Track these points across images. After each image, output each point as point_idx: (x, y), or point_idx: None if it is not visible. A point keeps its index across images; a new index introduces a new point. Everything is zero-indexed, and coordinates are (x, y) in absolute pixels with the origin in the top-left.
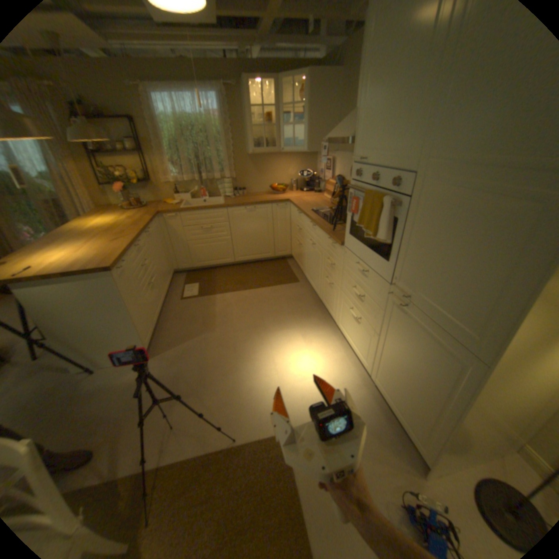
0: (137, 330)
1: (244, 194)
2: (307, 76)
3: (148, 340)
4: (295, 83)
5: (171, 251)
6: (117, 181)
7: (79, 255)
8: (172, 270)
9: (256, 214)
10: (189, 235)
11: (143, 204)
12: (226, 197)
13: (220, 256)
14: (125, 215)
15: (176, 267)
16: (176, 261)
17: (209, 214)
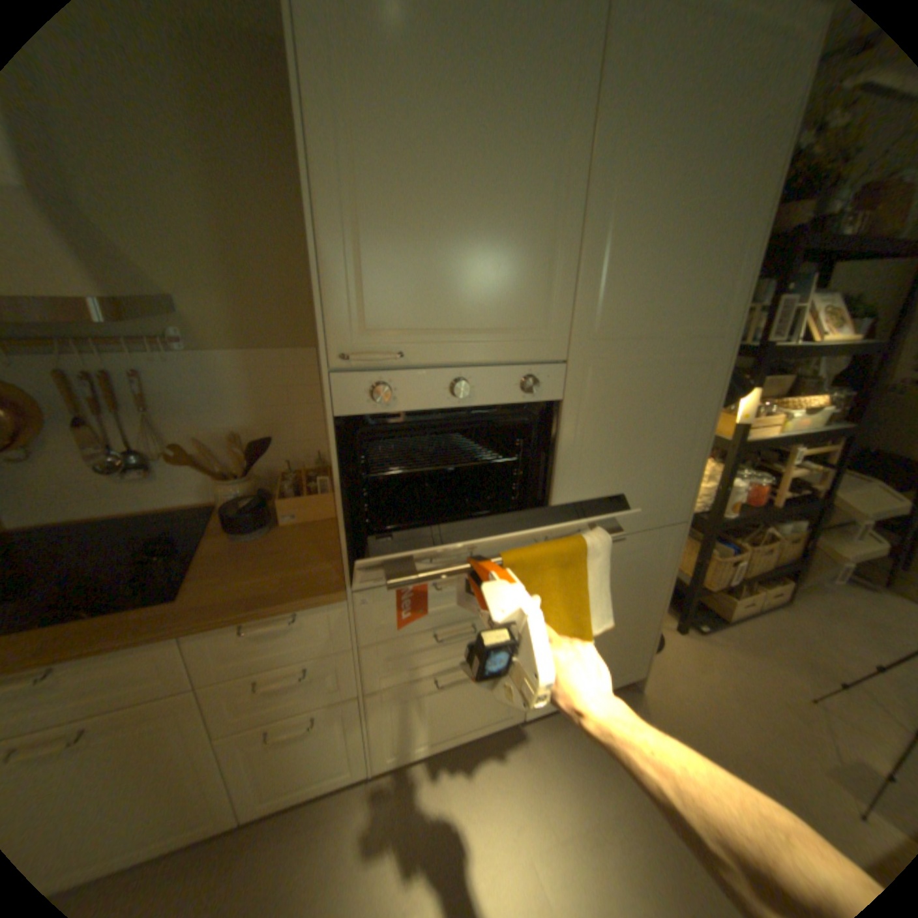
0: None
1: None
2: None
3: None
4: None
5: None
6: None
7: None
8: None
9: None
10: None
11: None
12: None
13: None
14: None
15: None
16: None
17: None
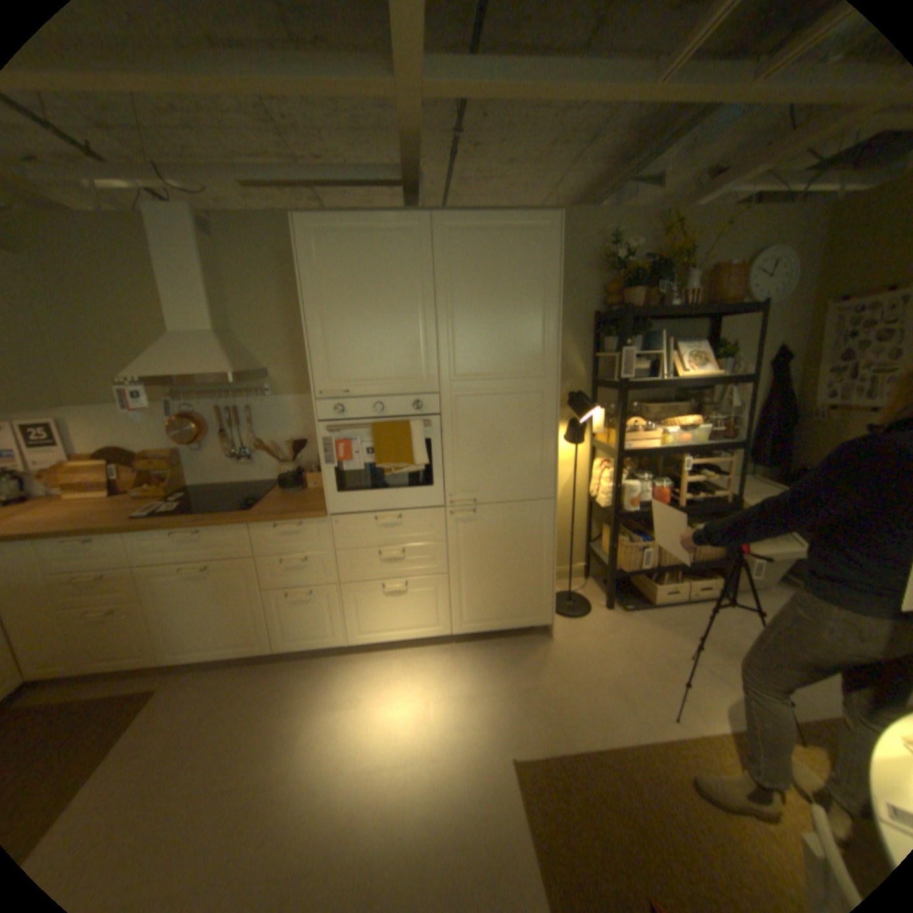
0: None
1: None
2: None
3: None
4: None
5: None
6: None
7: None
8: None
9: None
10: None
11: None
12: None
13: None
14: None
15: None
16: None
17: None
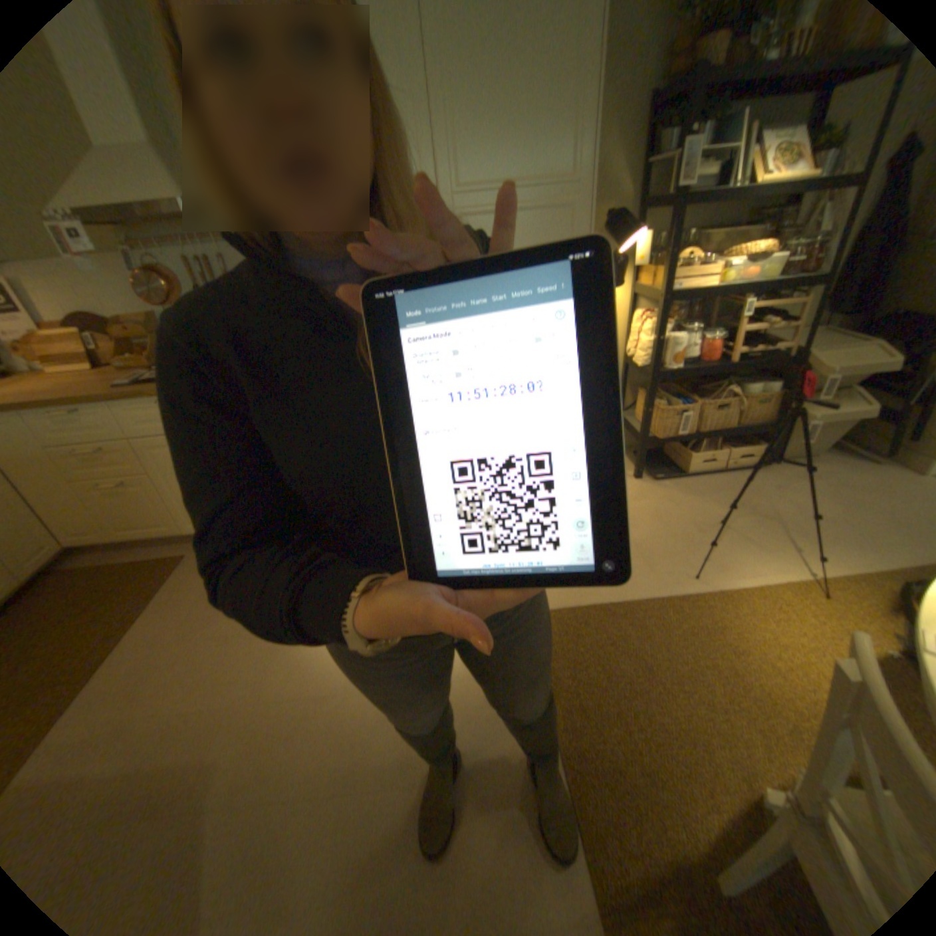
0: None
1: None
2: None
3: None
4: None
5: None
6: None
7: None
8: None
9: None
10: None
11: None
12: None
13: None
14: None
15: None
16: None
17: None
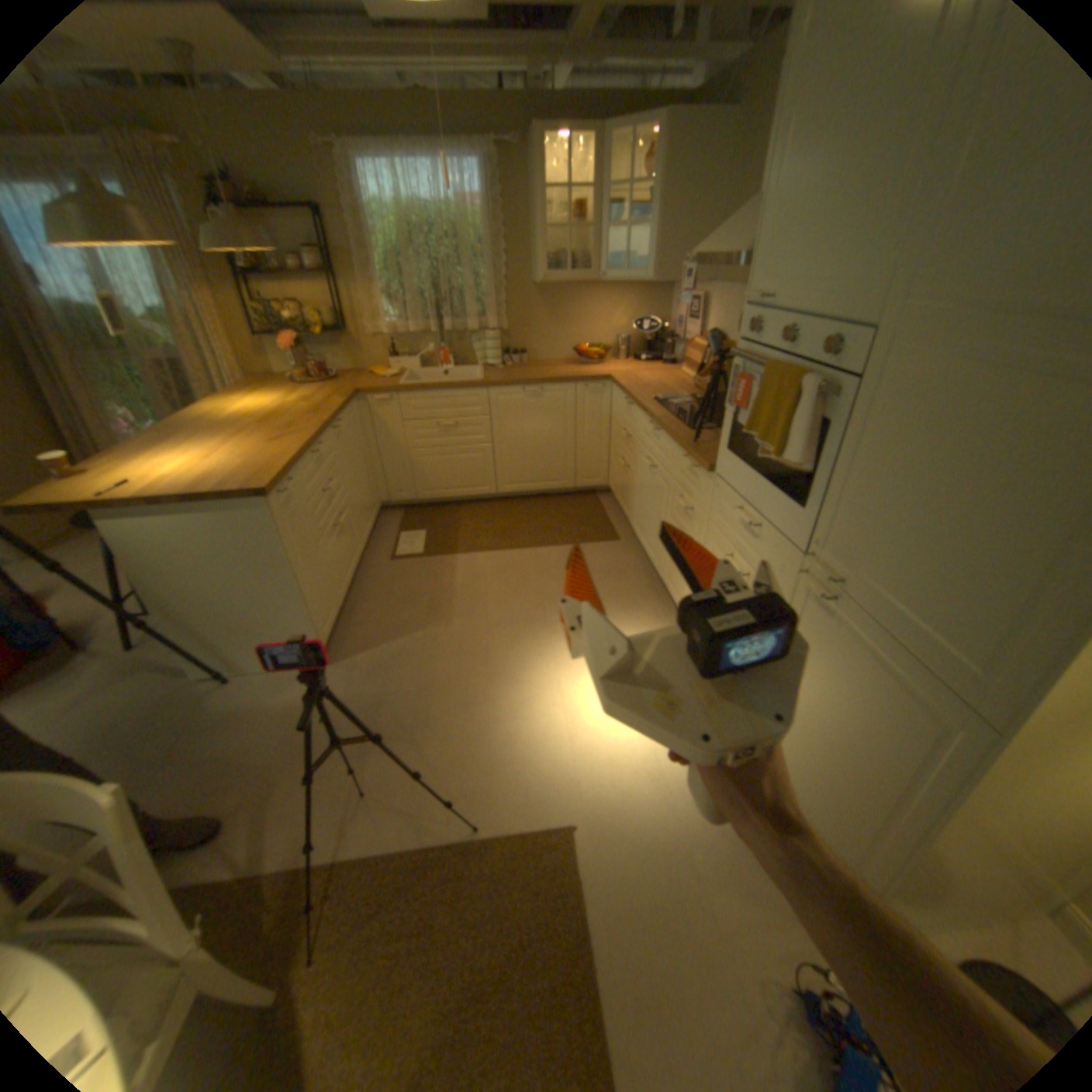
0: (311, 610)
1: (525, 363)
2: (665, 125)
3: (331, 630)
4: (639, 141)
5: (381, 467)
6: (289, 330)
7: (216, 464)
8: (380, 504)
9: (545, 402)
10: (415, 439)
11: (334, 376)
12: (490, 368)
13: (472, 481)
14: (299, 395)
15: (388, 498)
16: (389, 487)
17: (454, 400)
